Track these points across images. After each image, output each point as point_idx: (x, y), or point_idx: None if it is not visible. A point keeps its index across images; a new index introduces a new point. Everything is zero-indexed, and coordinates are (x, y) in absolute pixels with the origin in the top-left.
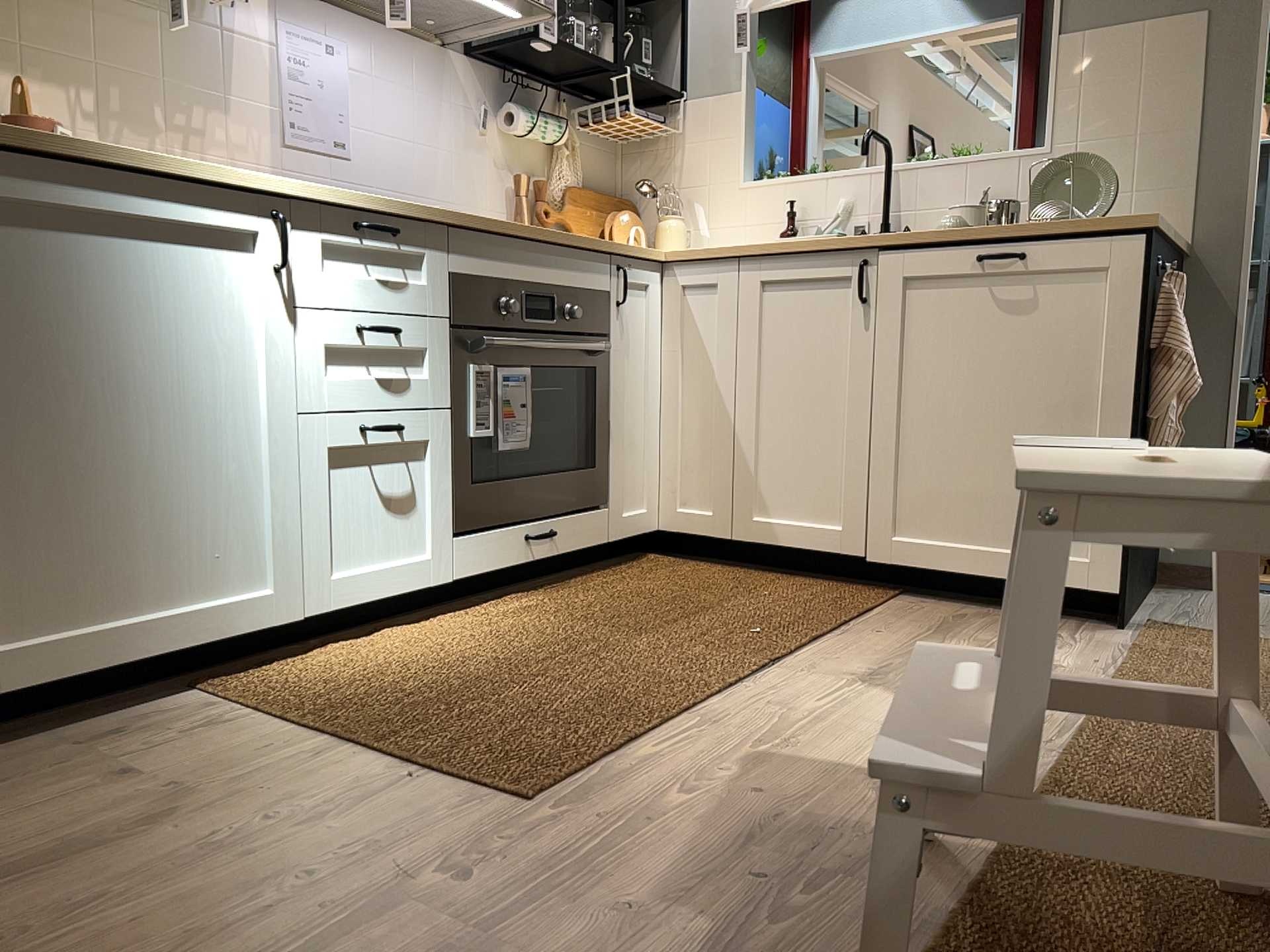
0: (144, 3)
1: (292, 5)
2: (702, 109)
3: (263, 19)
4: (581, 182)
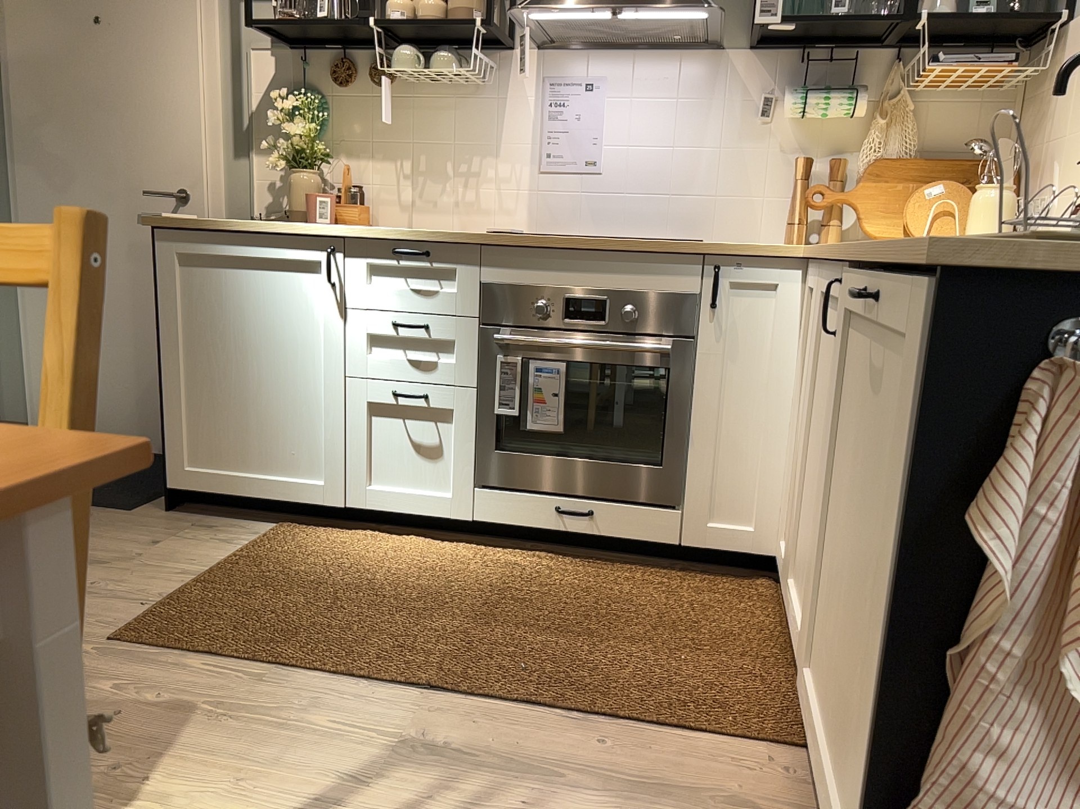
0: (441, 92)
1: (553, 58)
2: (1078, 31)
3: (527, 77)
4: (917, 150)
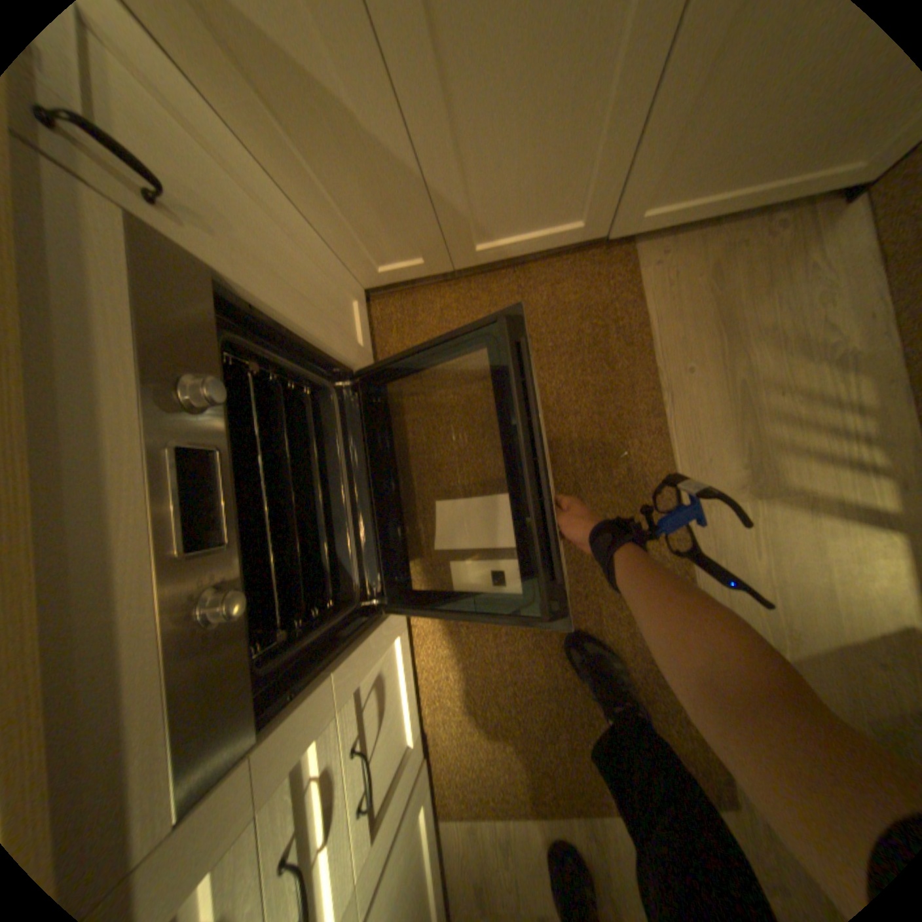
0: None
1: None
2: None
3: None
4: None
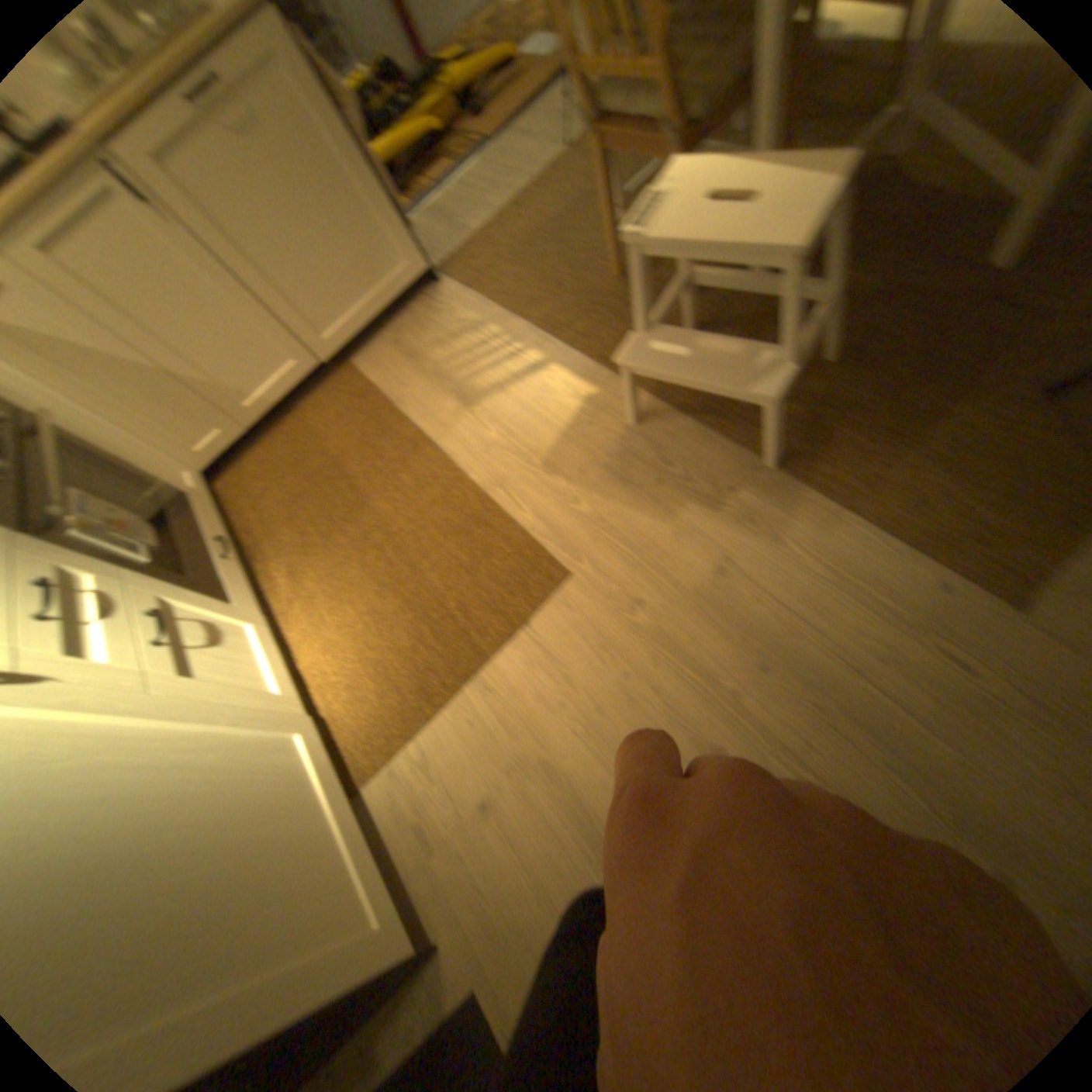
0: None
1: None
2: None
3: None
4: None
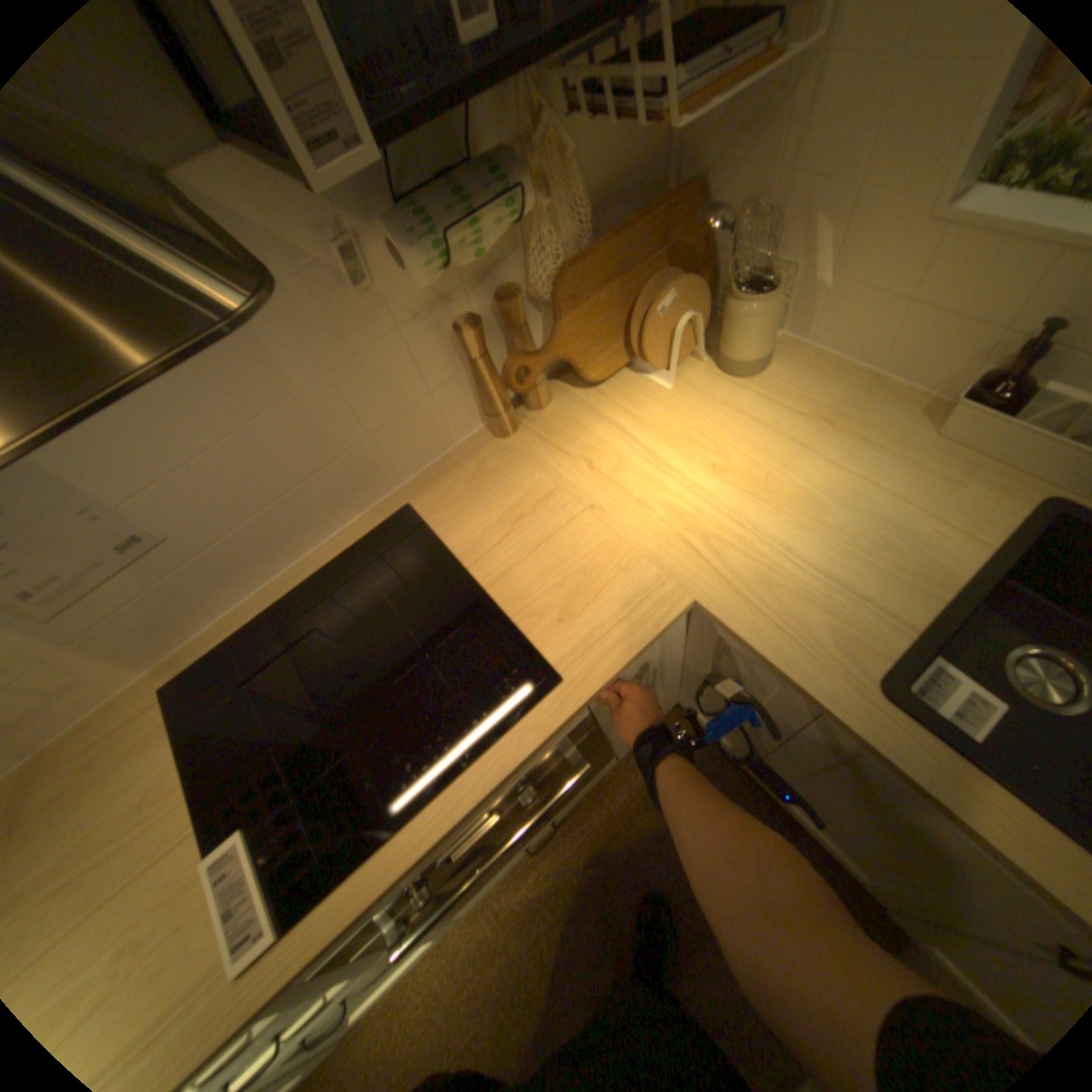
0: None
1: None
2: None
3: None
4: (586, 205)
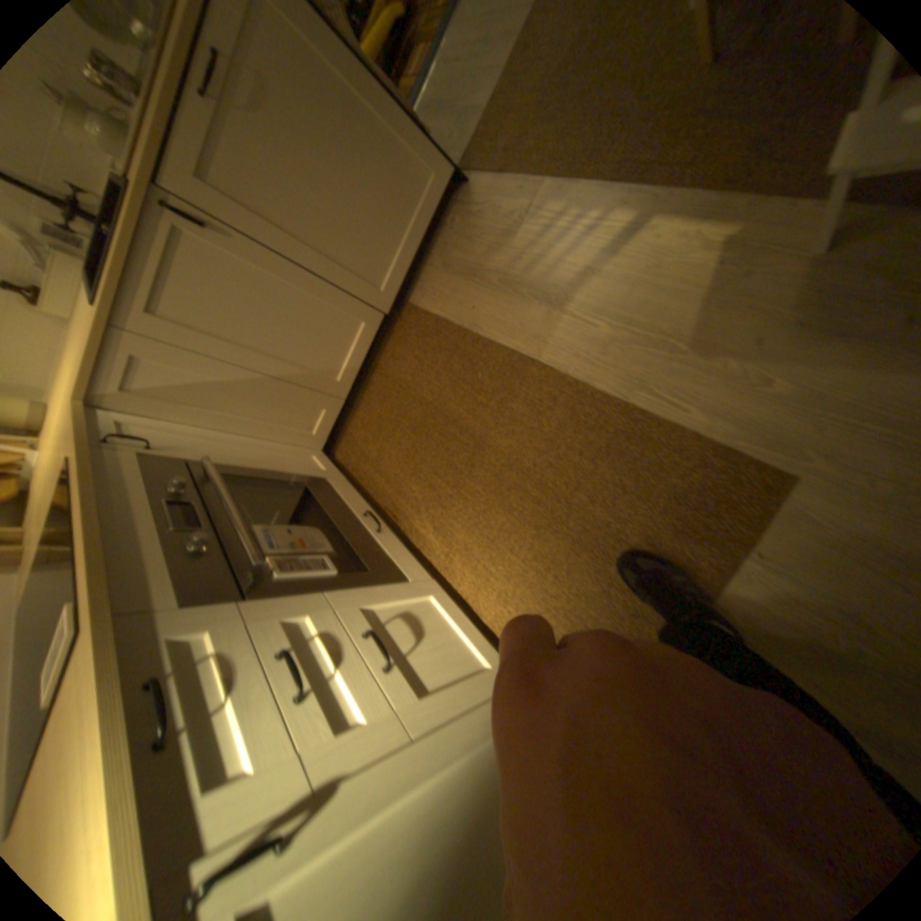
0: None
1: None
2: None
3: None
4: None
